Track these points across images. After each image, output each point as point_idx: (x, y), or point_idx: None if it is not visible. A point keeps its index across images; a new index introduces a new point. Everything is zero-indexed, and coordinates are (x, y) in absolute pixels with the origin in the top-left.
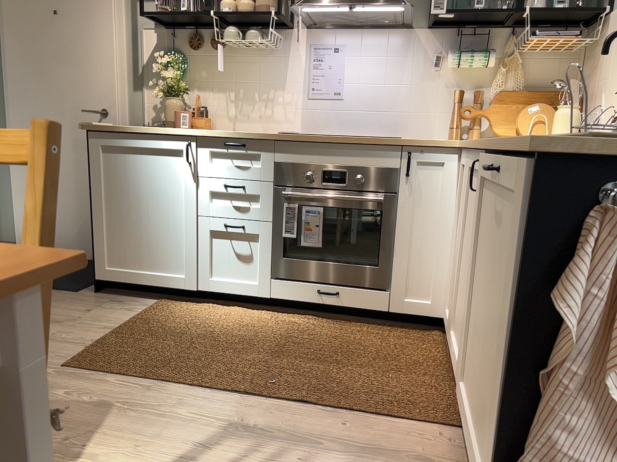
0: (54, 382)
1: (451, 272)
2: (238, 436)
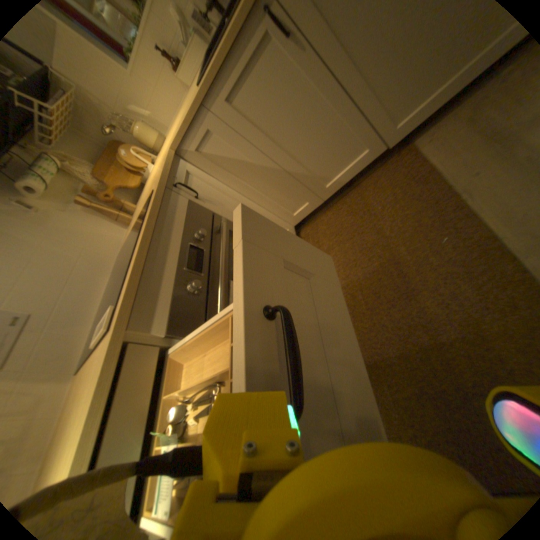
0: None
1: (272, 203)
2: None
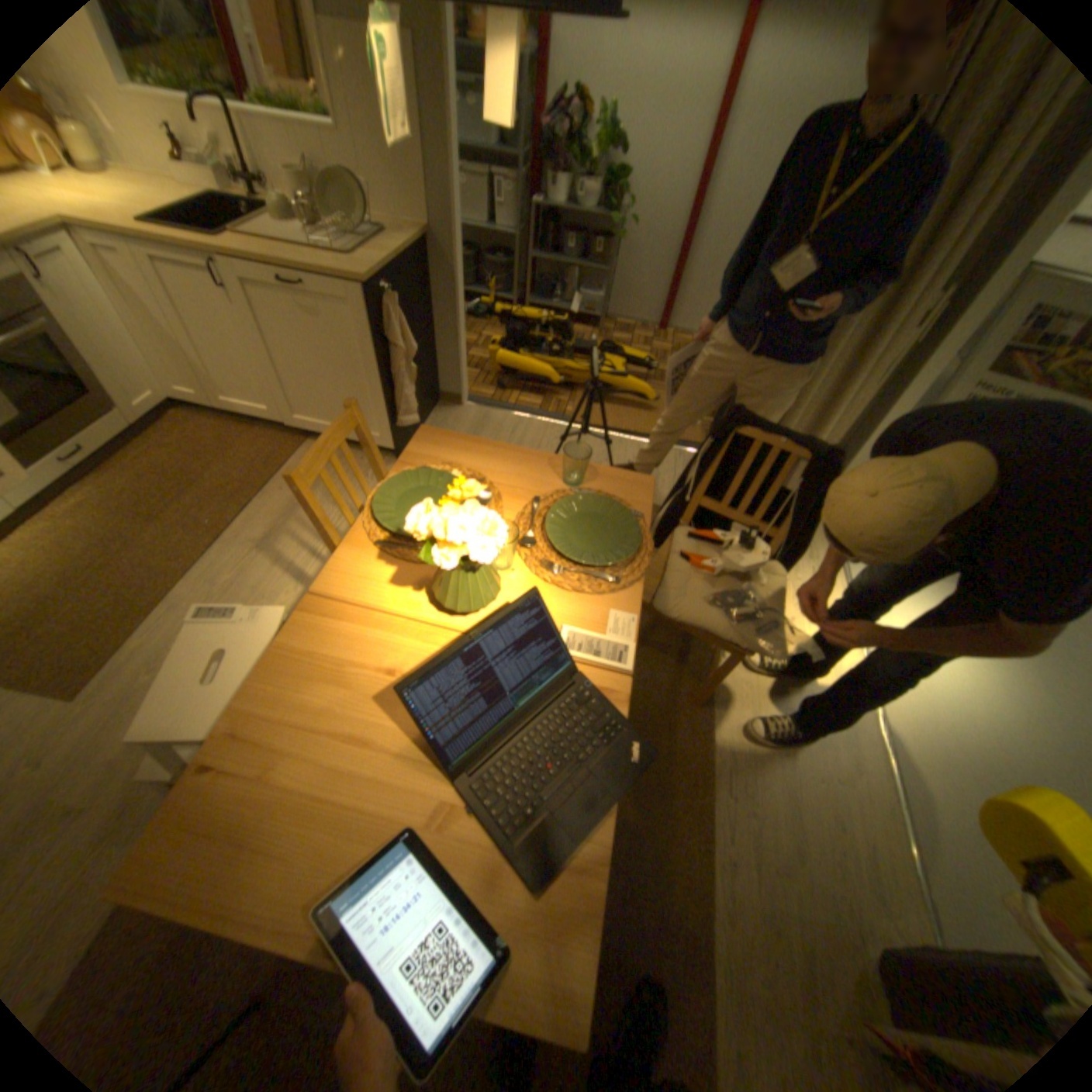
0: (106, 694)
1: (152, 355)
2: (265, 544)
